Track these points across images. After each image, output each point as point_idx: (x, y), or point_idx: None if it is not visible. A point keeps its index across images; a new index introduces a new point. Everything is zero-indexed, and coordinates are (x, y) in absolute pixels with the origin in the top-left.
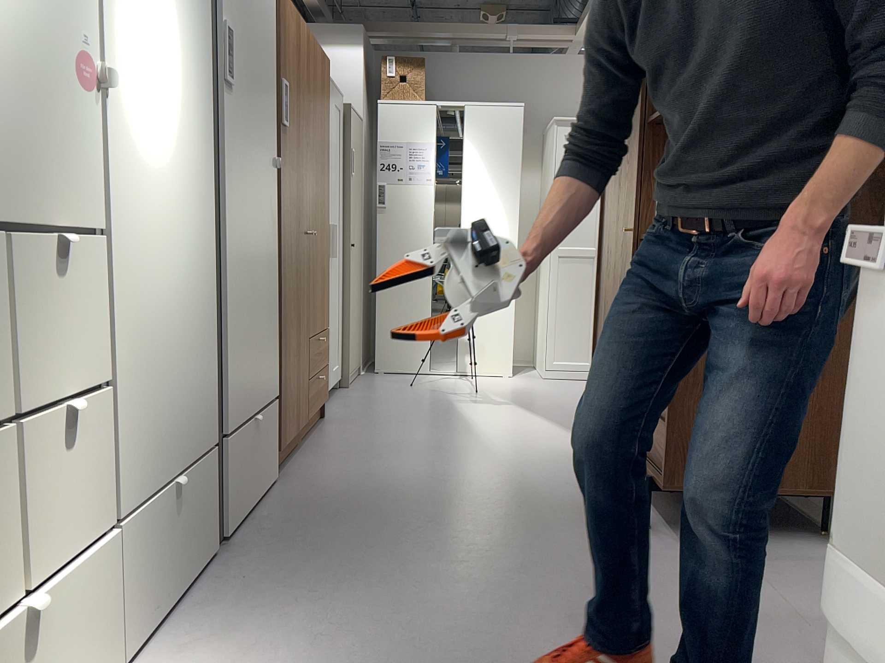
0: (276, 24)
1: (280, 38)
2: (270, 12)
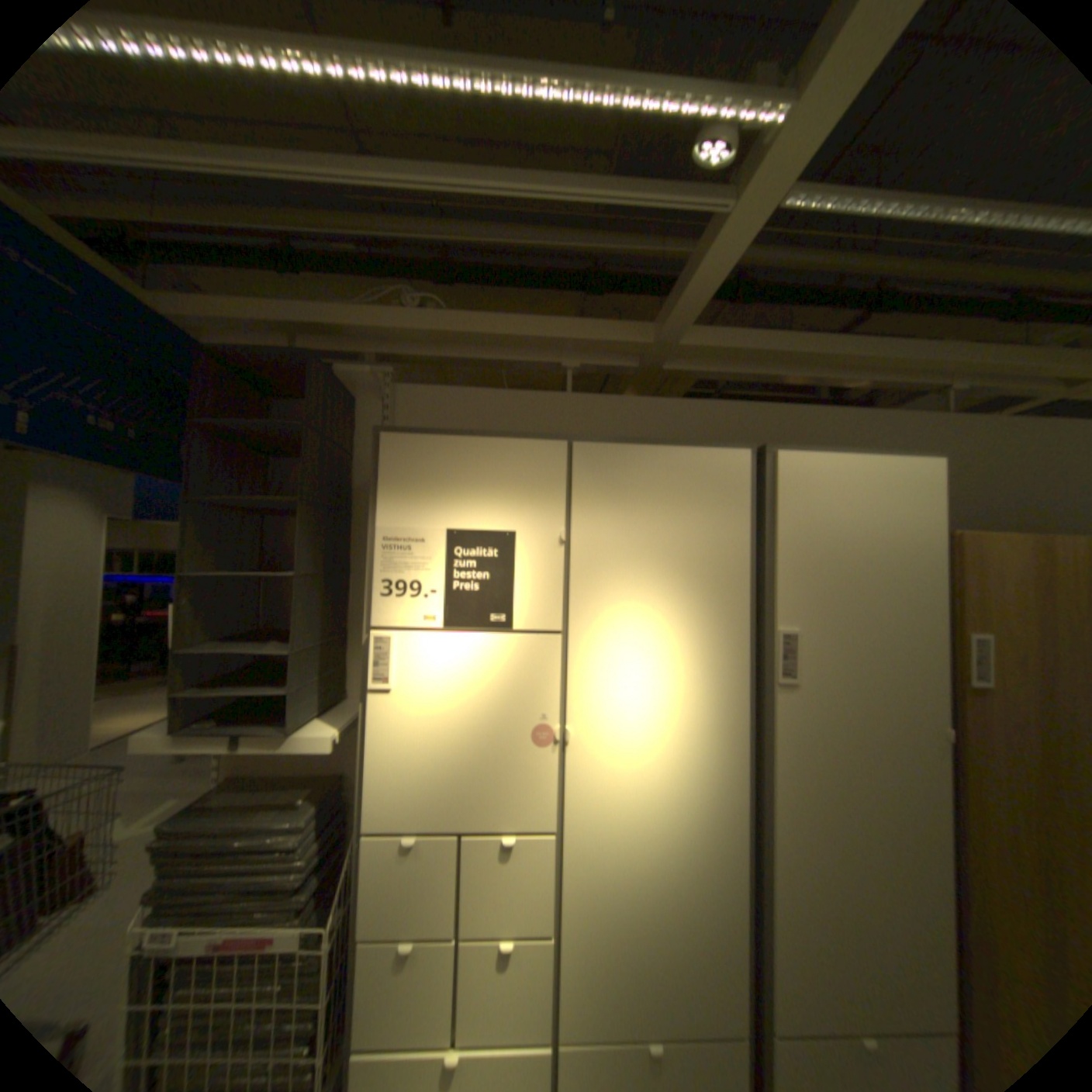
0: (963, 574)
1: (968, 590)
2: (929, 573)
